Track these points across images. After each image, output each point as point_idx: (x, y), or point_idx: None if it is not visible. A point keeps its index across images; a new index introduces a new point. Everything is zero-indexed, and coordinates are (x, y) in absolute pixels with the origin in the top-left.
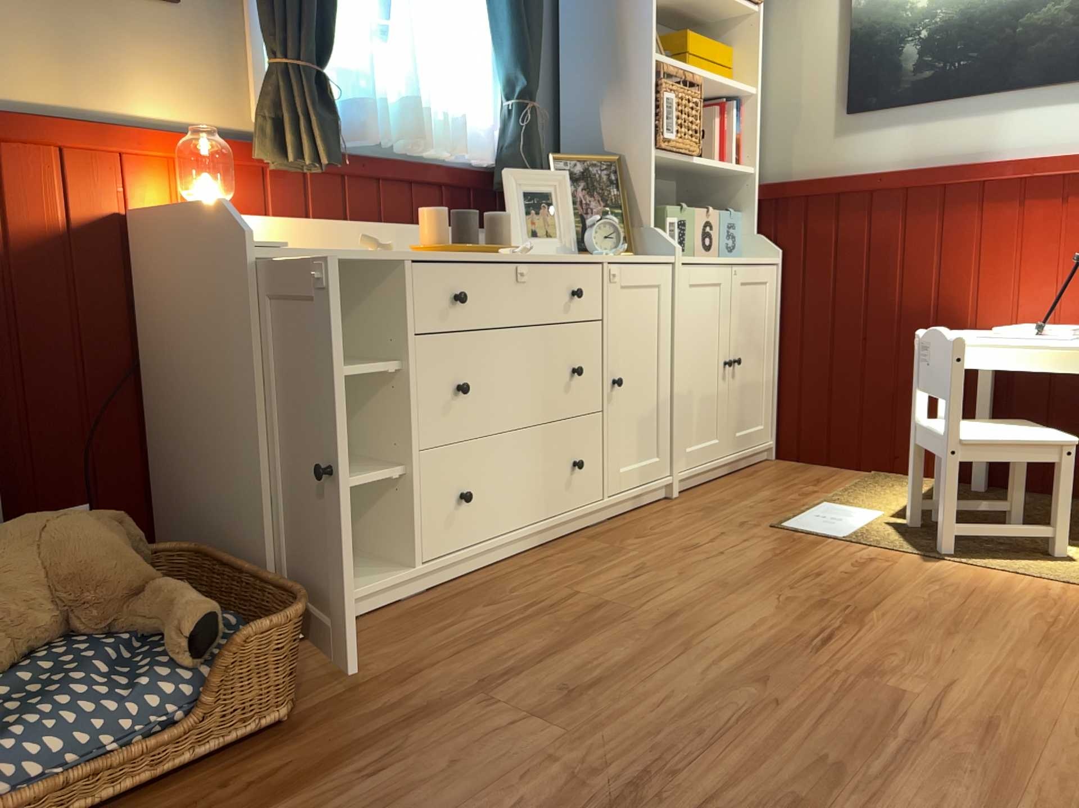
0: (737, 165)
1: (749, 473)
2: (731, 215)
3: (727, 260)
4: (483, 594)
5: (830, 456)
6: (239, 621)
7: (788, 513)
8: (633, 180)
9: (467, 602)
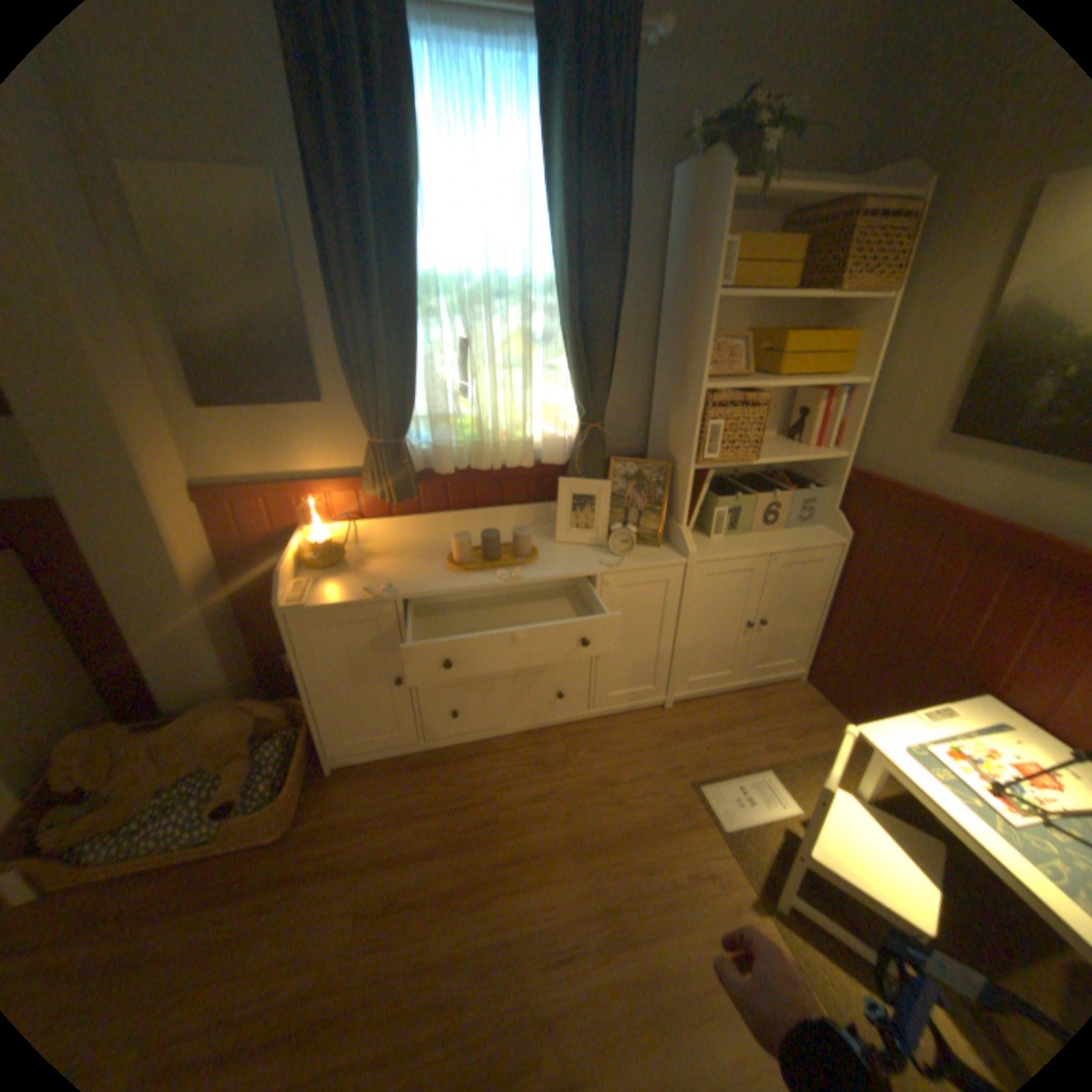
0: (834, 444)
1: (762, 694)
2: (821, 485)
3: (770, 546)
4: (453, 769)
5: (844, 707)
6: (271, 786)
7: (727, 770)
8: (678, 483)
9: (440, 773)
